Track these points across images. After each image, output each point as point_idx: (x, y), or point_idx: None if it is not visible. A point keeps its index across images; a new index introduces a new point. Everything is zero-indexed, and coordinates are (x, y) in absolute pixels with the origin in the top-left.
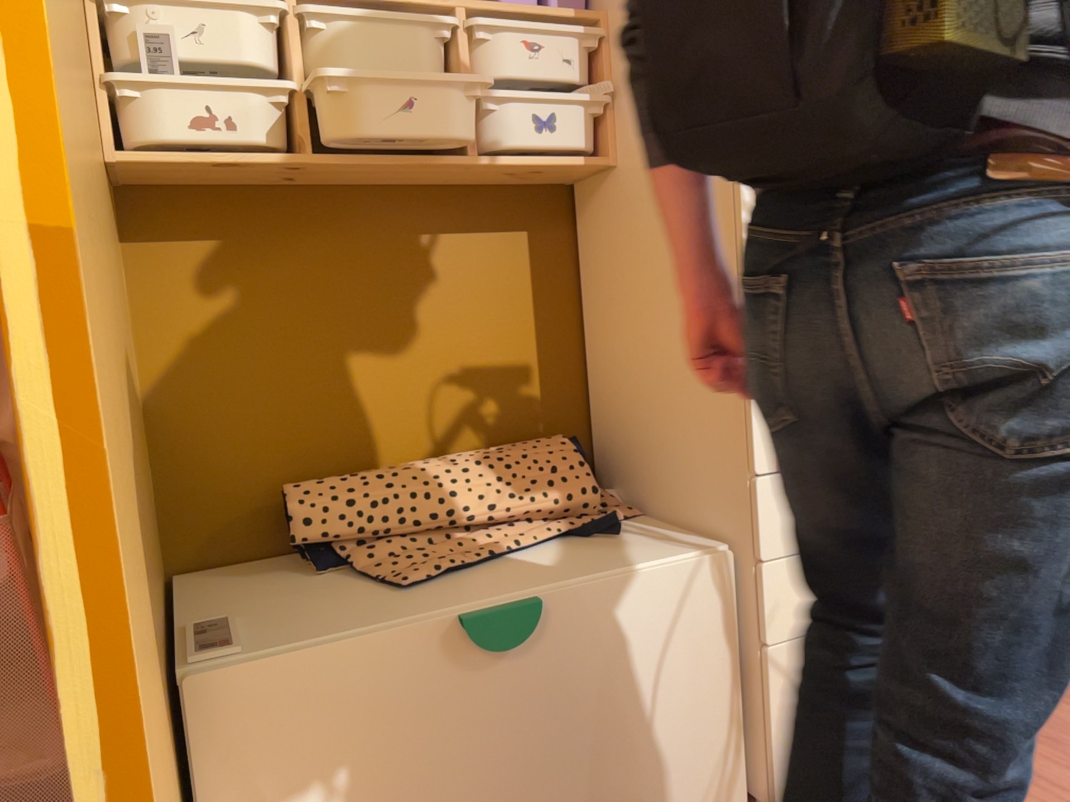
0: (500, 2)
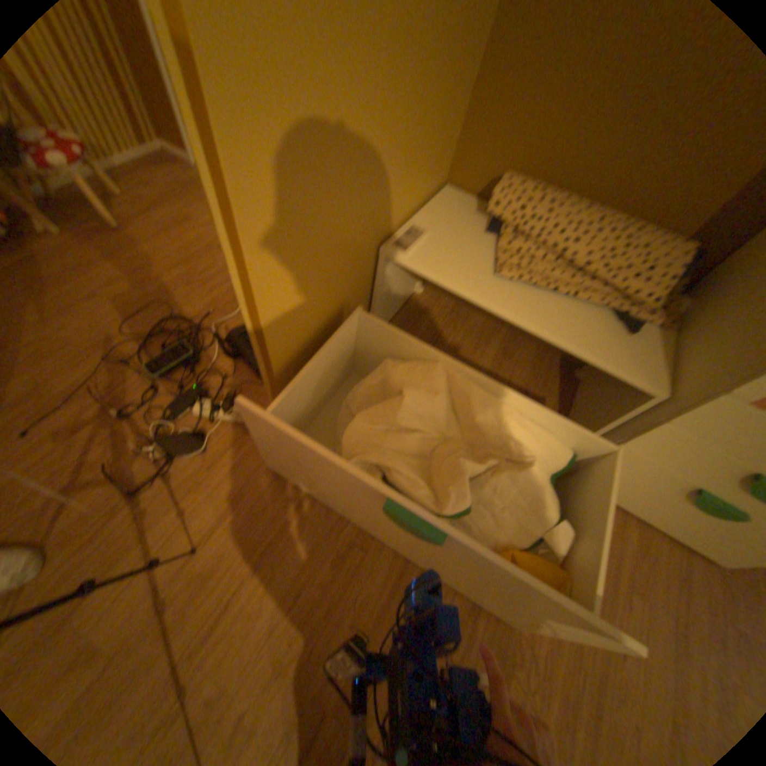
0: None
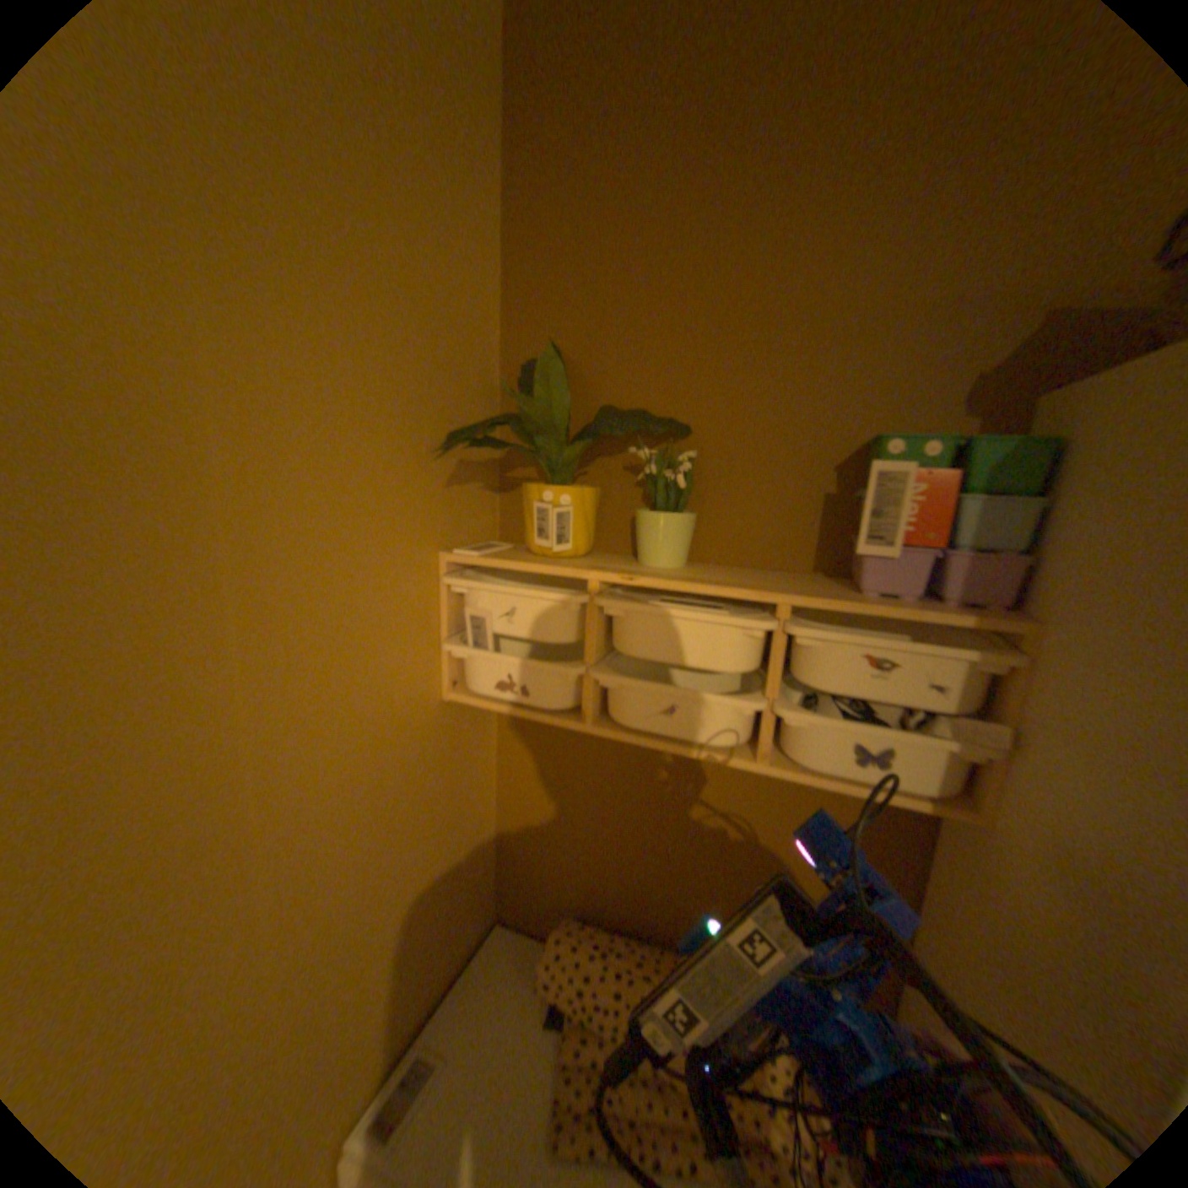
0: (847, 598)
